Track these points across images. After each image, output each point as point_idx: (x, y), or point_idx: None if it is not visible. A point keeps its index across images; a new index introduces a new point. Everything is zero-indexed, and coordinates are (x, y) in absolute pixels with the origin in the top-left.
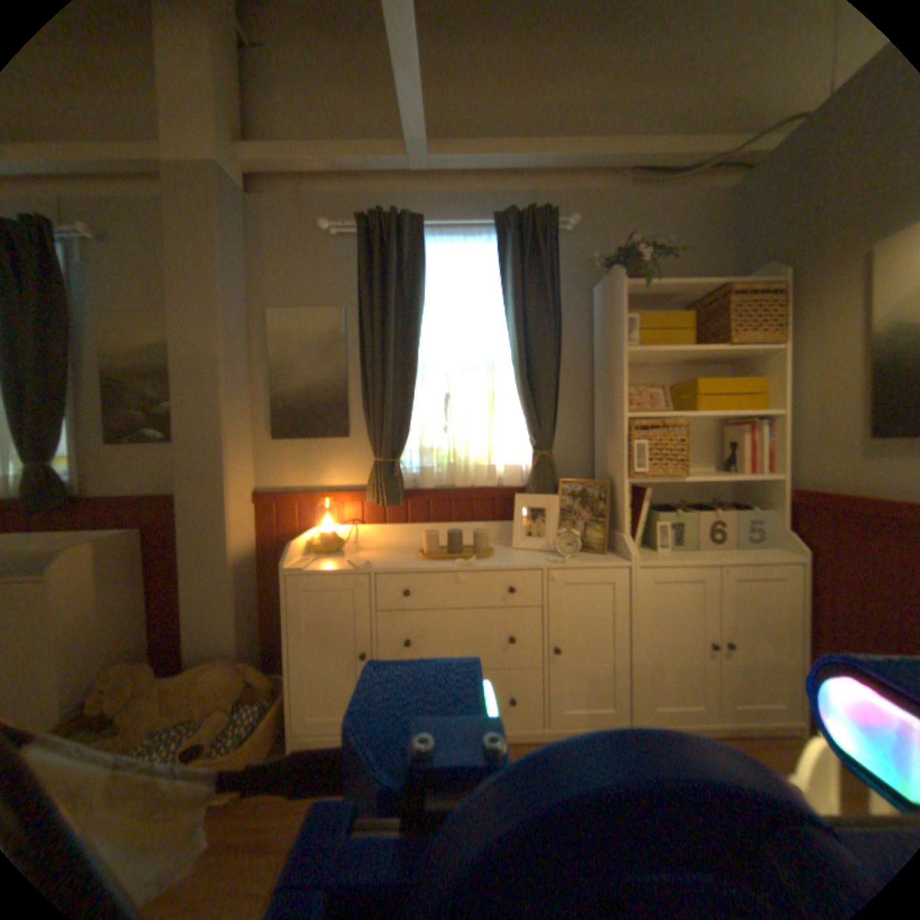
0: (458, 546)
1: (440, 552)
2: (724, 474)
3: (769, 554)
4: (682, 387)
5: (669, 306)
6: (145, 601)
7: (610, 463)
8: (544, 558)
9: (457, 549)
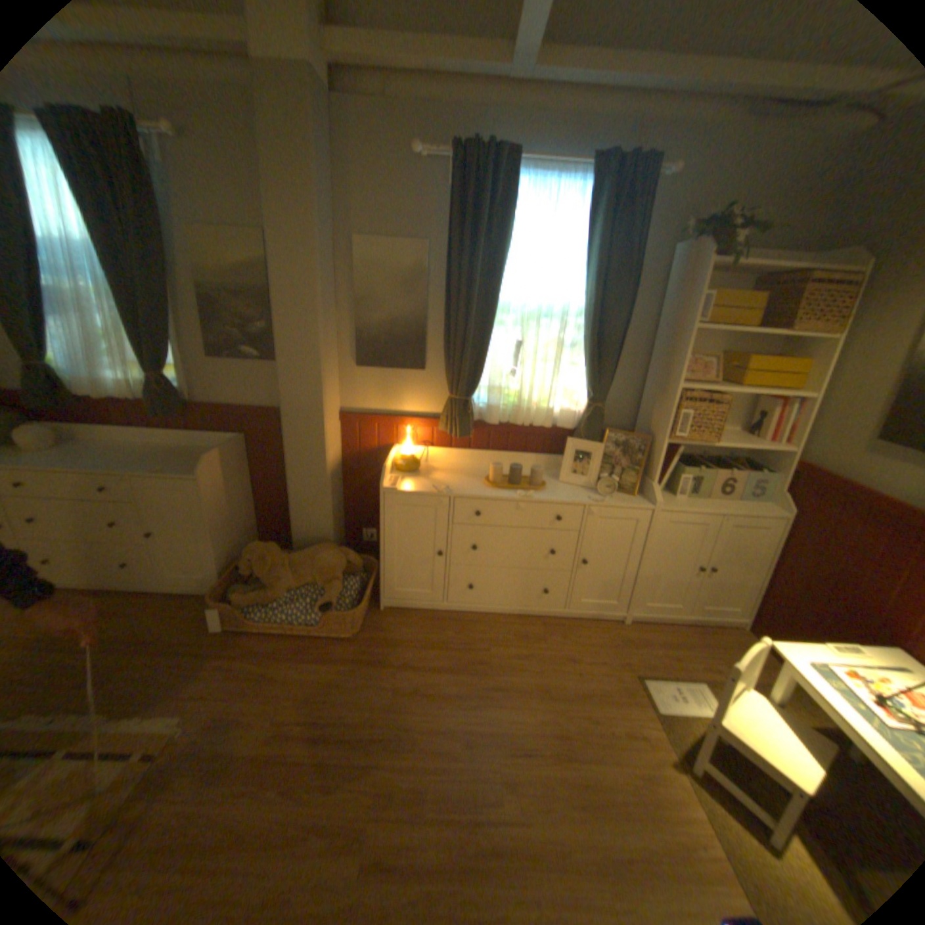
0: (513, 475)
1: (501, 481)
2: (747, 437)
3: (763, 508)
4: (734, 357)
5: (744, 273)
6: (251, 491)
7: (653, 420)
8: (584, 495)
9: (516, 481)
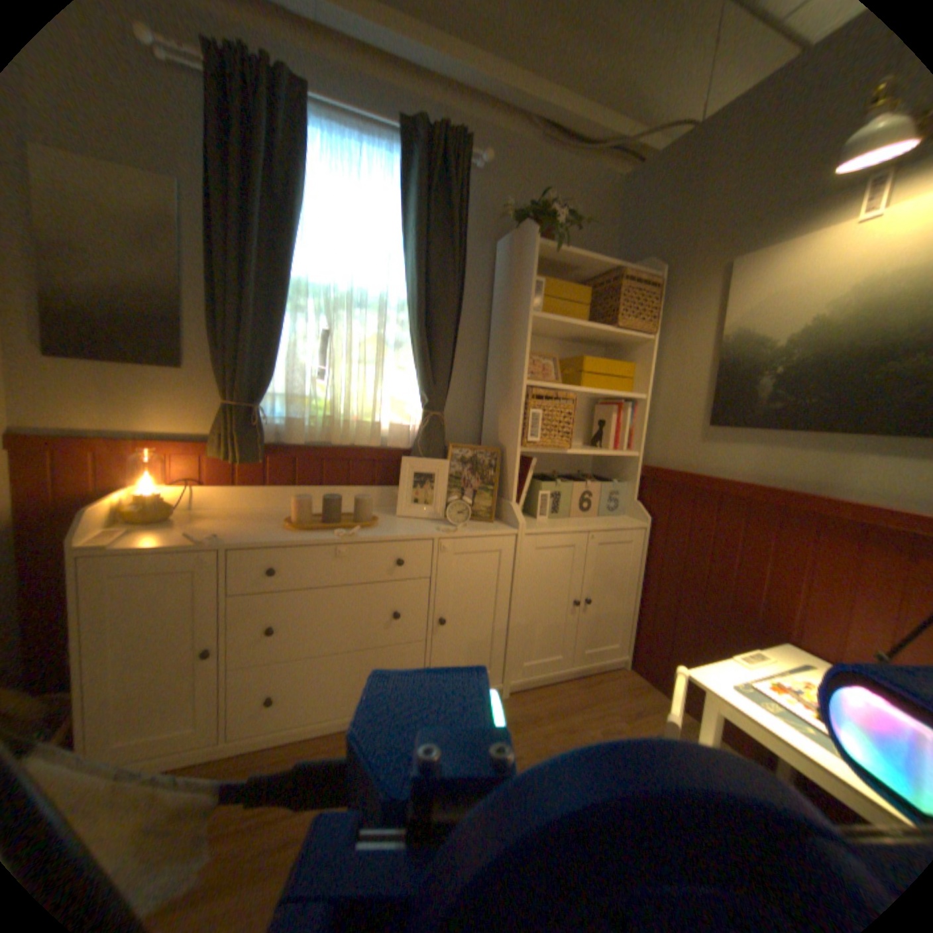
0: (333, 513)
1: (313, 521)
2: (591, 448)
3: (620, 520)
4: (567, 363)
5: (563, 280)
6: None
7: (499, 430)
8: (432, 527)
9: (334, 517)
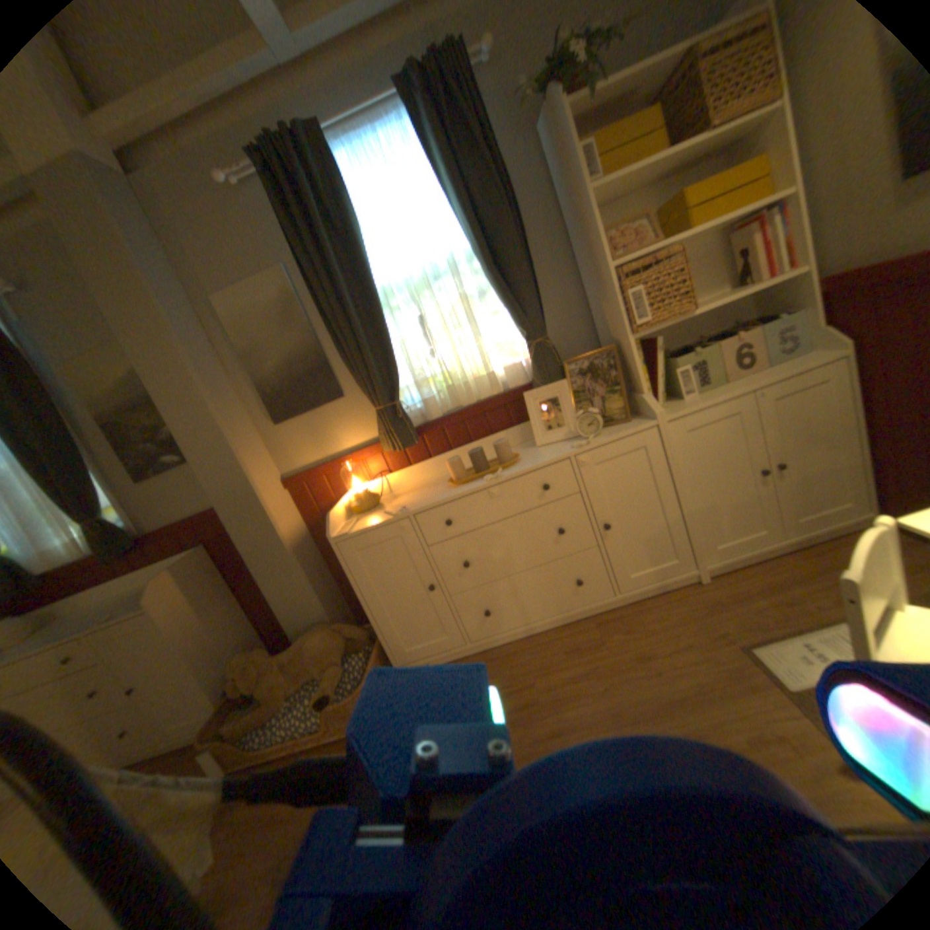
0: (484, 462)
1: (467, 473)
2: (740, 289)
3: (806, 359)
4: (669, 206)
5: (629, 109)
6: (236, 600)
7: (610, 324)
8: (568, 446)
9: (482, 465)
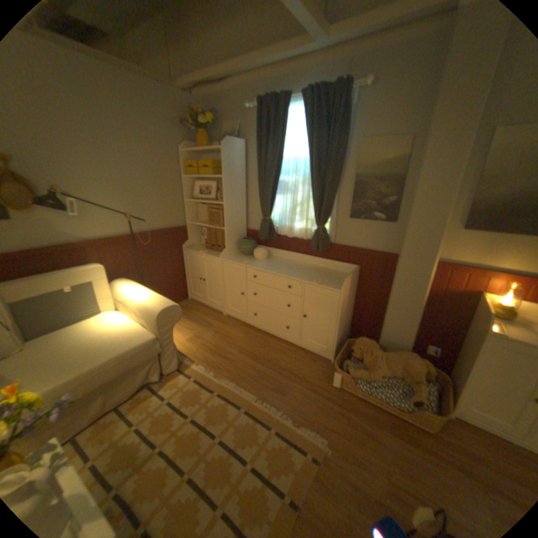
0: None
1: None
2: None
3: None
4: None
5: None
6: (354, 300)
7: None
8: None
9: None
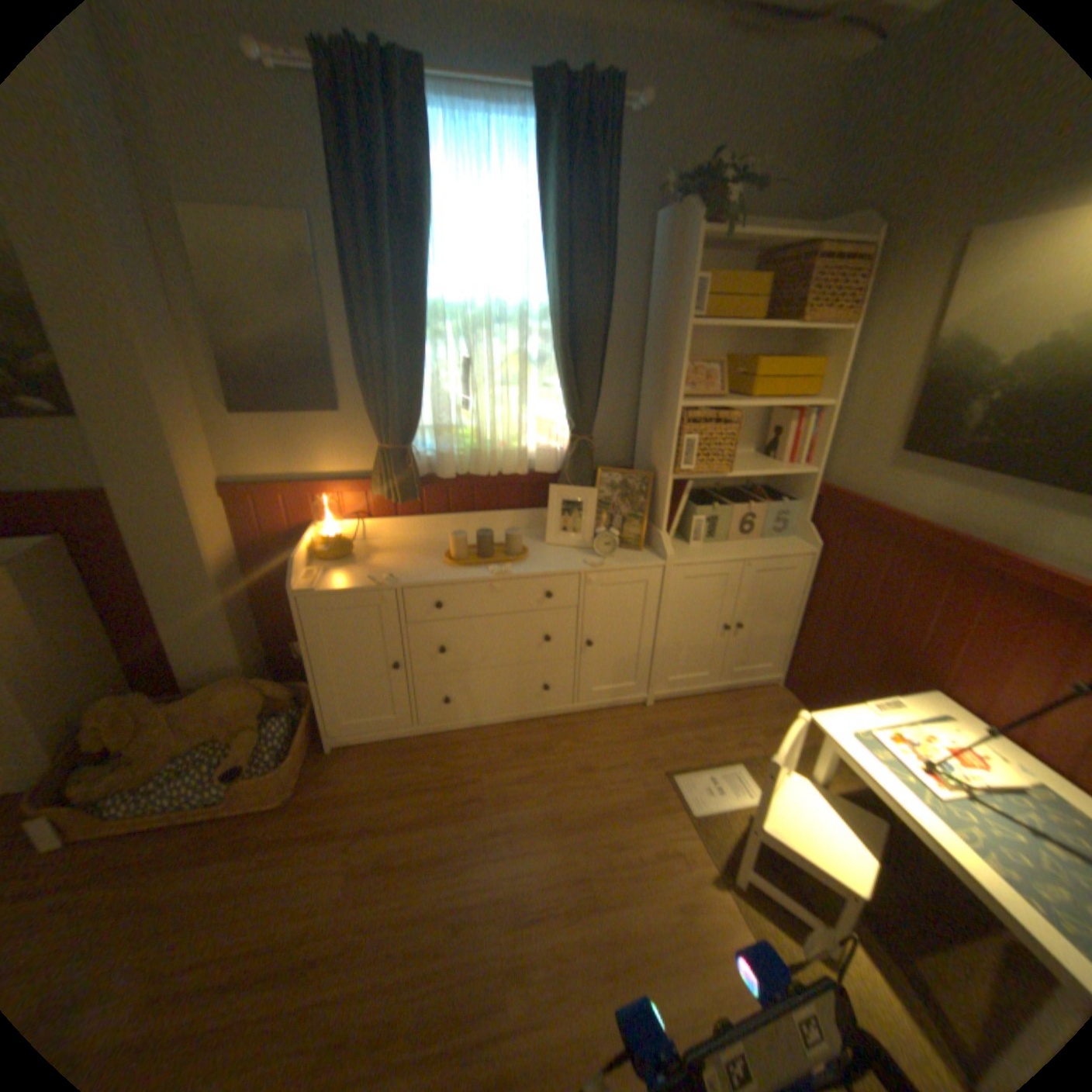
0: (485, 543)
1: (468, 555)
2: (762, 460)
3: (786, 544)
4: (739, 362)
5: (742, 250)
6: (95, 616)
7: (652, 451)
8: (578, 558)
9: (487, 552)
